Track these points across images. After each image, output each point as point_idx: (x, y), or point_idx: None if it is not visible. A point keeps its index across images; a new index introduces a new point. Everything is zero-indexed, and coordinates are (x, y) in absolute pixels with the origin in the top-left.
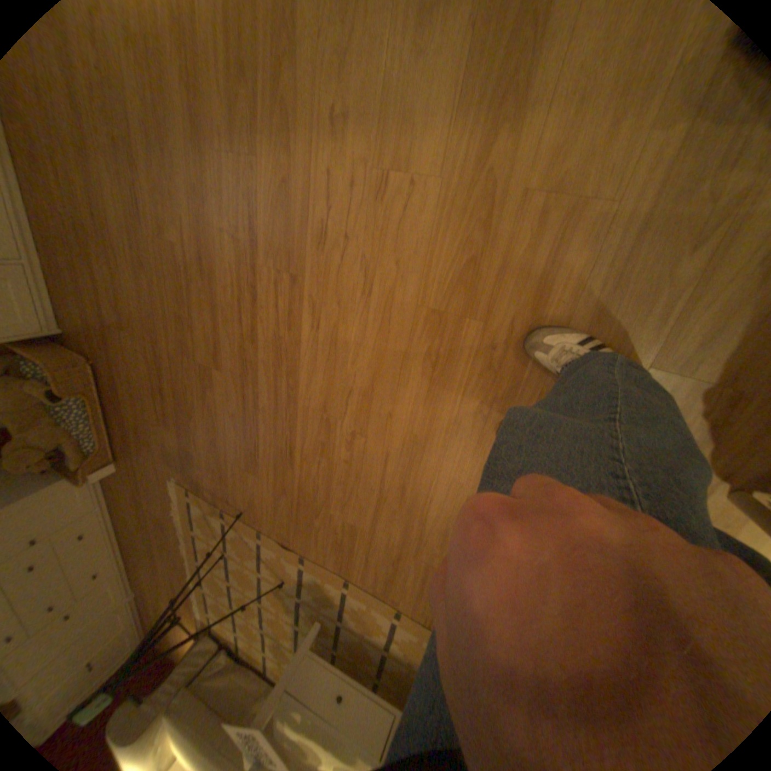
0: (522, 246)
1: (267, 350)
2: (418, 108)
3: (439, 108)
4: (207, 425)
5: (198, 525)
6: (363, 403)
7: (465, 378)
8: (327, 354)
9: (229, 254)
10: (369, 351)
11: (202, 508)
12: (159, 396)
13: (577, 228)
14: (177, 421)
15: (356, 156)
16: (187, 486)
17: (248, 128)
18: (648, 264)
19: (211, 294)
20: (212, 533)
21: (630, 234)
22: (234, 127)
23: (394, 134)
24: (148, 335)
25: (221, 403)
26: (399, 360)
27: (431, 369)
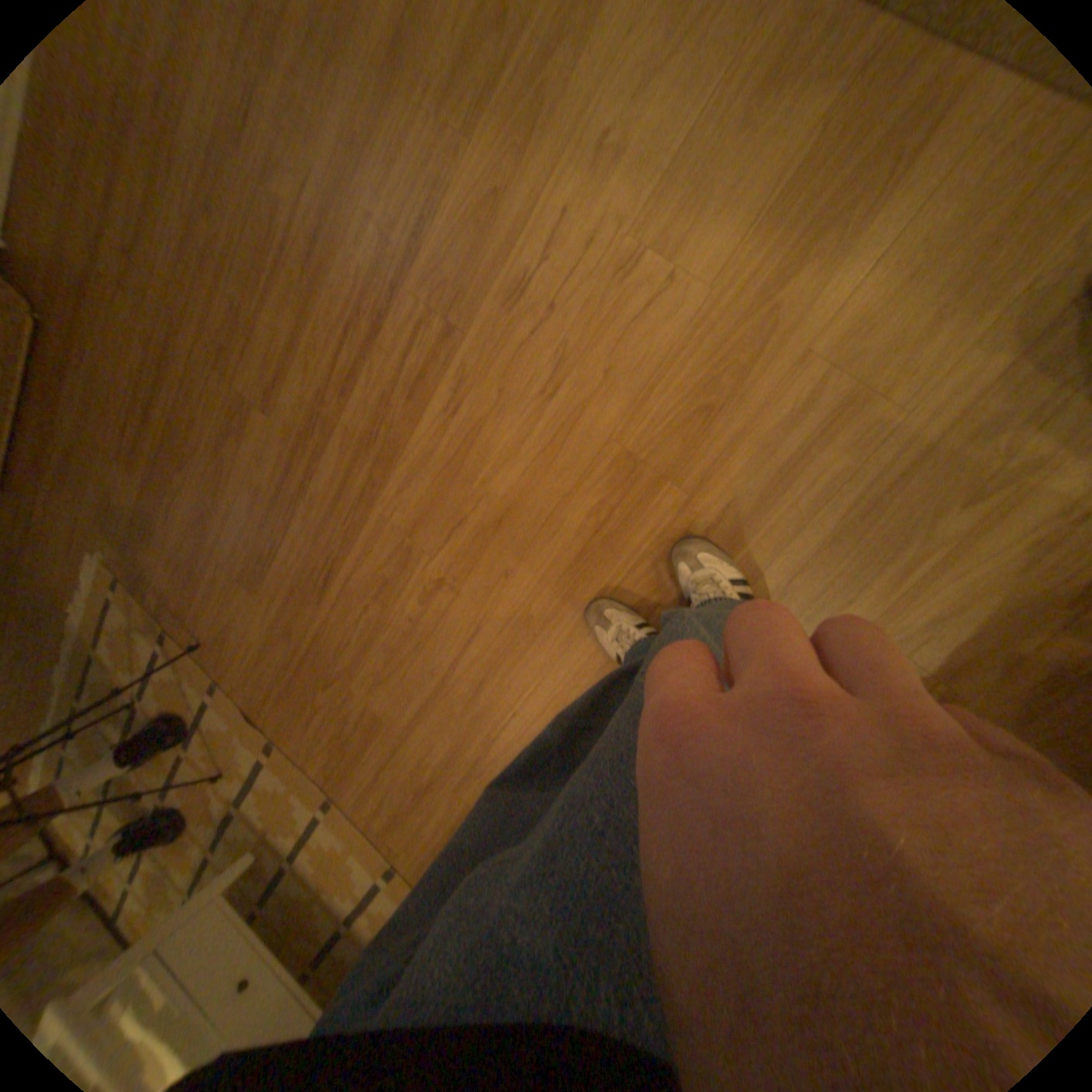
0: (775, 420)
1: (361, 417)
2: (718, 191)
3: (743, 205)
4: (206, 493)
5: (111, 645)
6: (475, 546)
7: (634, 562)
8: (451, 458)
9: (365, 258)
10: (516, 477)
11: (132, 620)
12: (142, 418)
13: (849, 426)
14: (155, 468)
15: (611, 212)
16: (123, 576)
17: (476, 101)
18: (911, 503)
19: (309, 302)
20: (131, 664)
21: (905, 459)
22: (456, 91)
23: (674, 208)
24: (169, 318)
25: (247, 467)
26: (553, 504)
27: (593, 533)
